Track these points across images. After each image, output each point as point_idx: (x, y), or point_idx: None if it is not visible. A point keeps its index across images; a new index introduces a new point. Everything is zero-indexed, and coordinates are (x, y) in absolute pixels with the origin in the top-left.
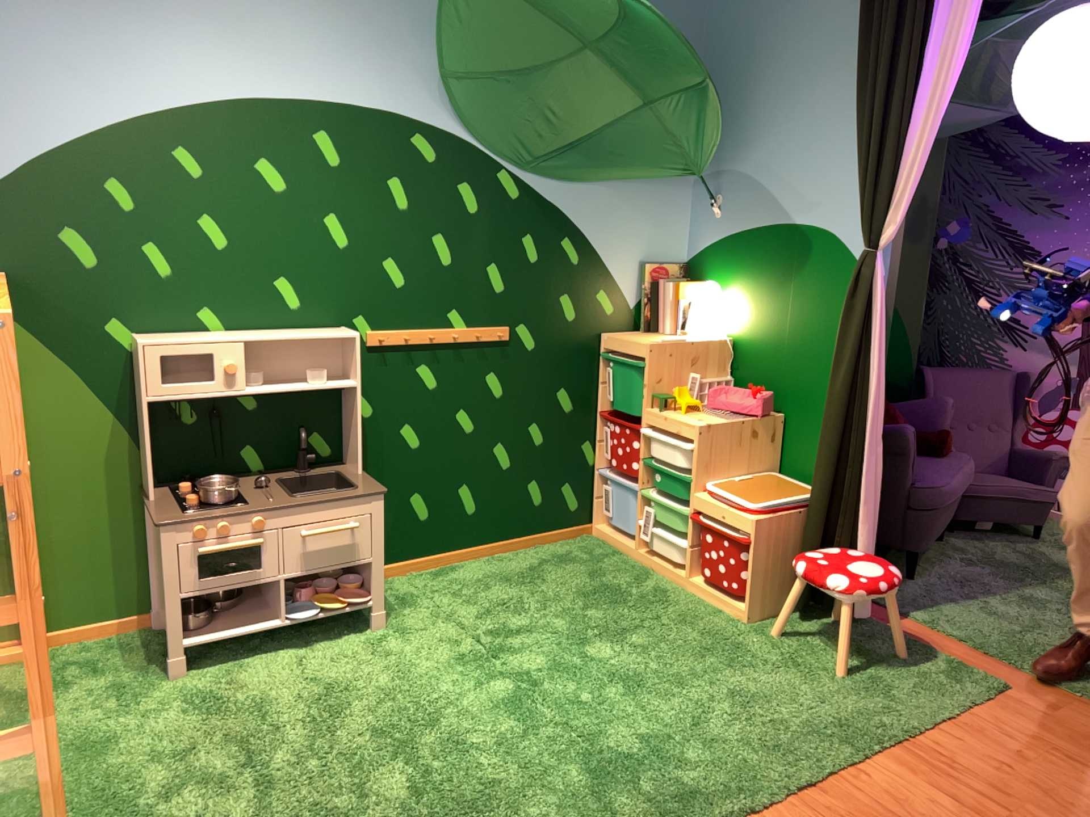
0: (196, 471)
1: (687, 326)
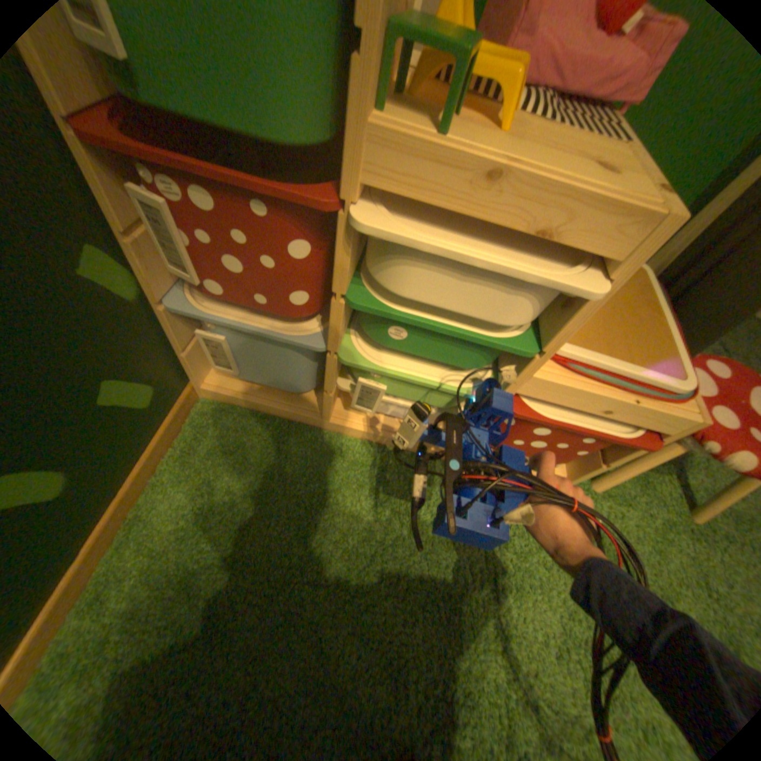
0: None
1: None
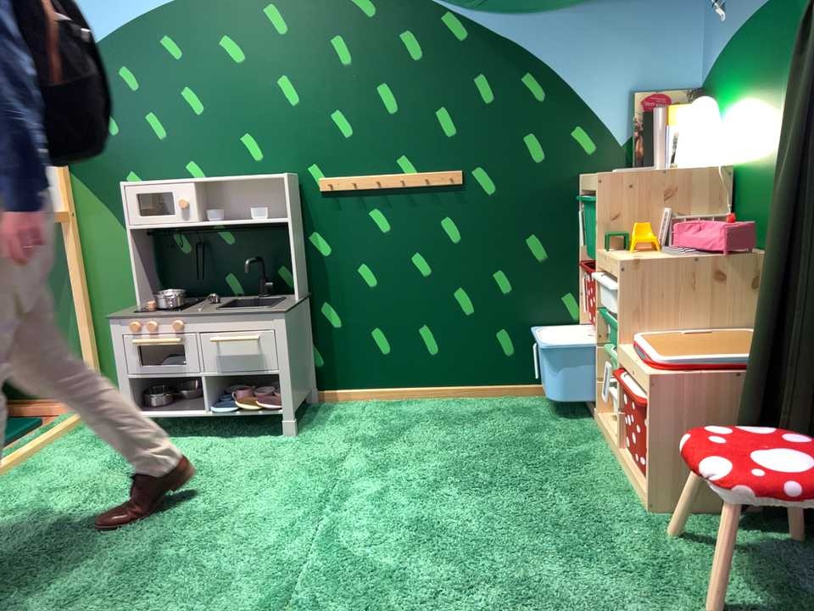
0: (187, 291)
1: (678, 154)
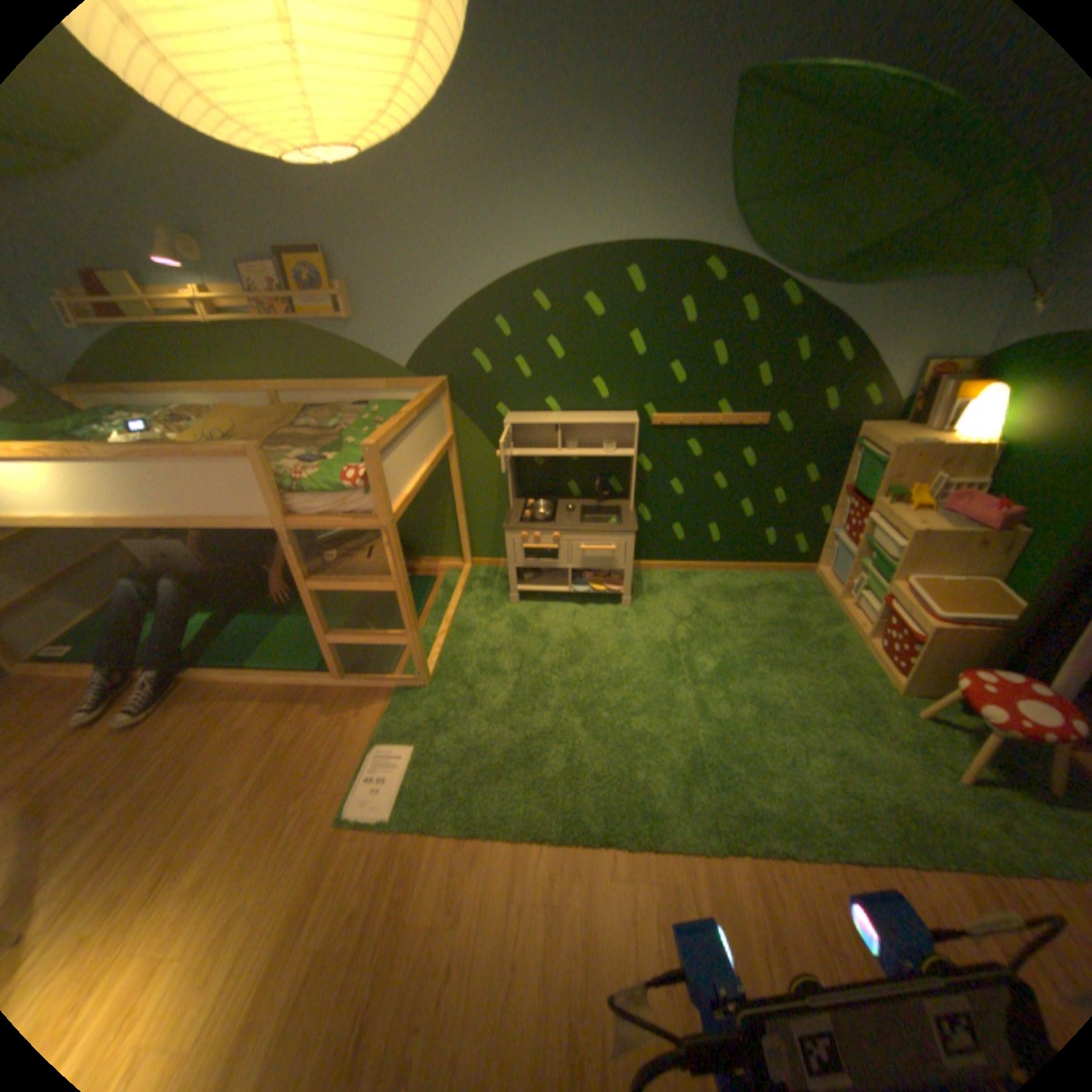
0: (537, 493)
1: (958, 425)
